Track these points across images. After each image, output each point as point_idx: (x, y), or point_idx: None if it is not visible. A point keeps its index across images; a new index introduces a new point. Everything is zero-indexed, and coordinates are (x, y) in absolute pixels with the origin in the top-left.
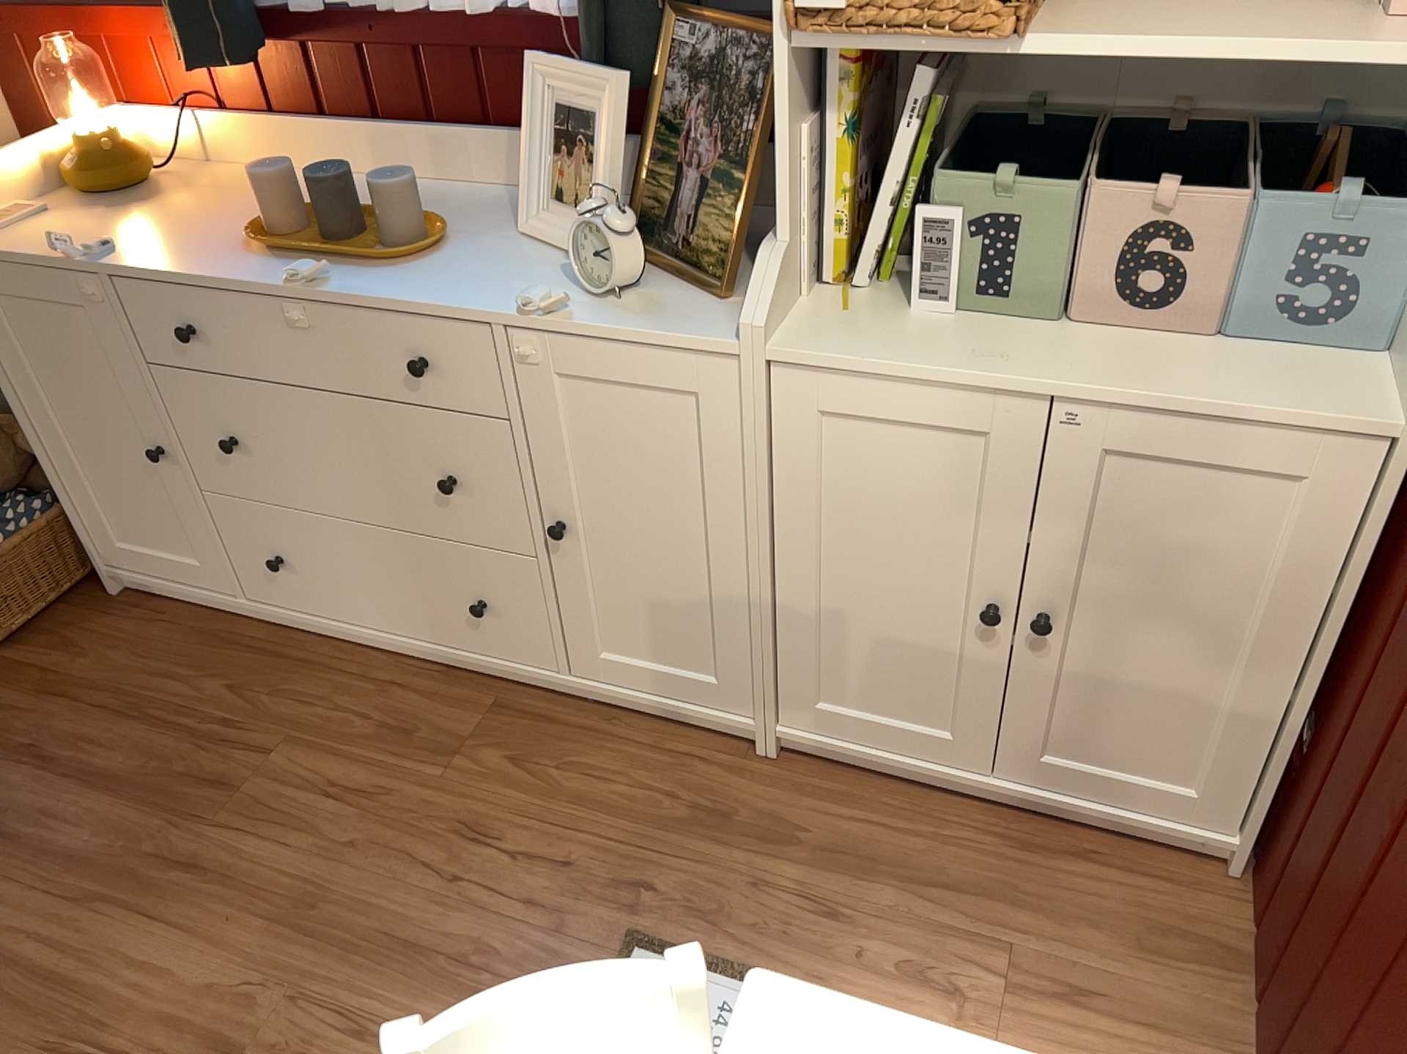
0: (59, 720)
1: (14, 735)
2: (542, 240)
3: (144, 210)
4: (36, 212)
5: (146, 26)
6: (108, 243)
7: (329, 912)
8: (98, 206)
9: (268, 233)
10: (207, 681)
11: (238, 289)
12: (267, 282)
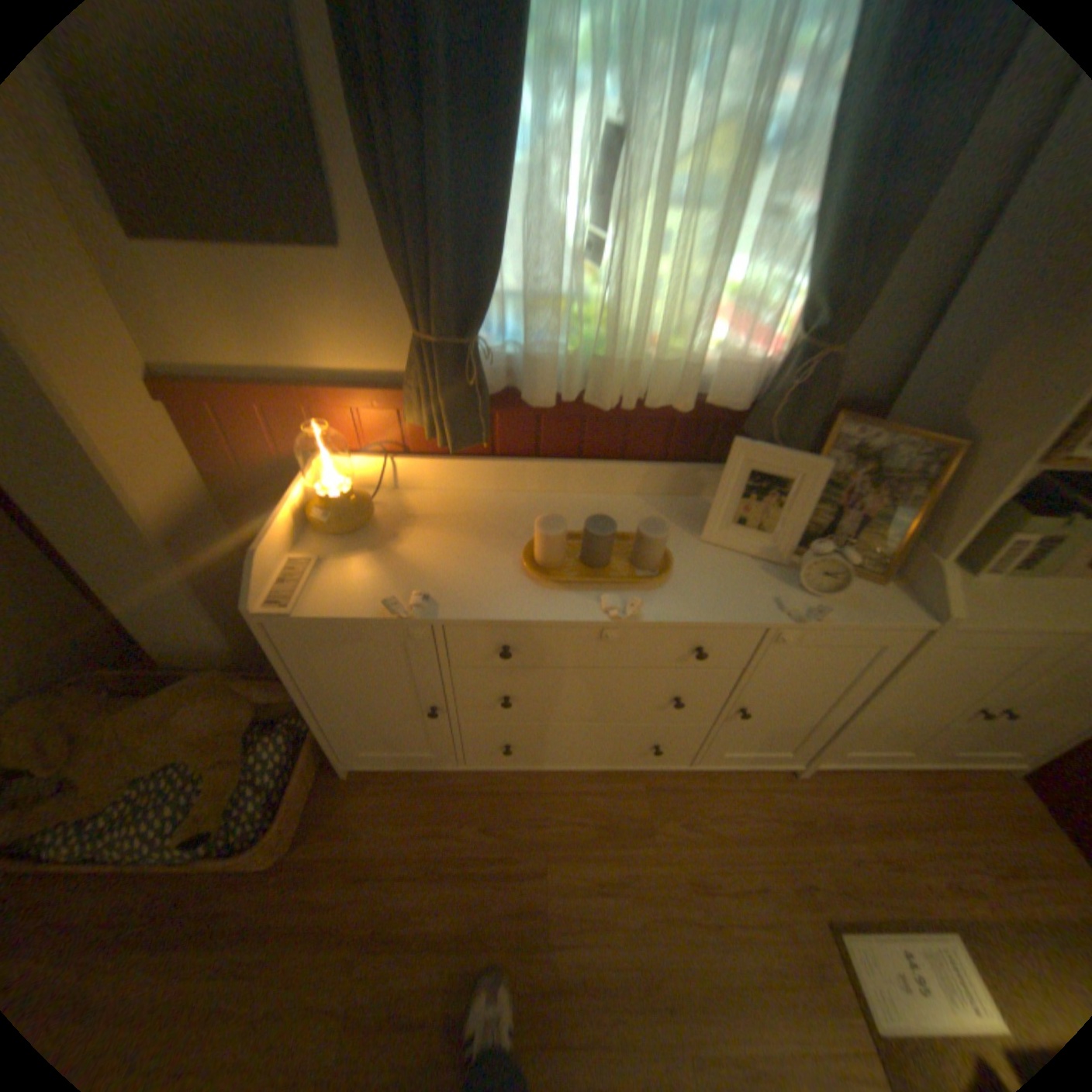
0: (376, 904)
1: (351, 930)
2: (720, 548)
3: (401, 548)
4: (314, 564)
5: (358, 402)
6: (426, 596)
7: (668, 989)
8: (356, 548)
9: (530, 562)
10: (460, 832)
11: (562, 624)
12: (586, 616)
